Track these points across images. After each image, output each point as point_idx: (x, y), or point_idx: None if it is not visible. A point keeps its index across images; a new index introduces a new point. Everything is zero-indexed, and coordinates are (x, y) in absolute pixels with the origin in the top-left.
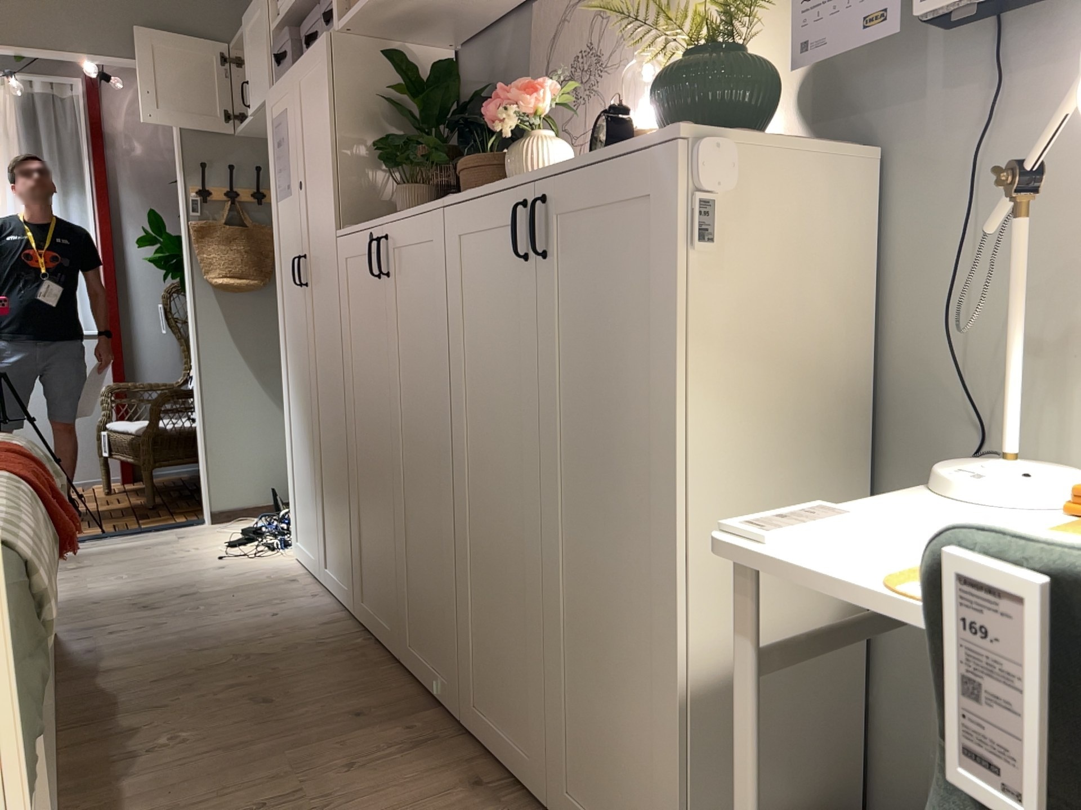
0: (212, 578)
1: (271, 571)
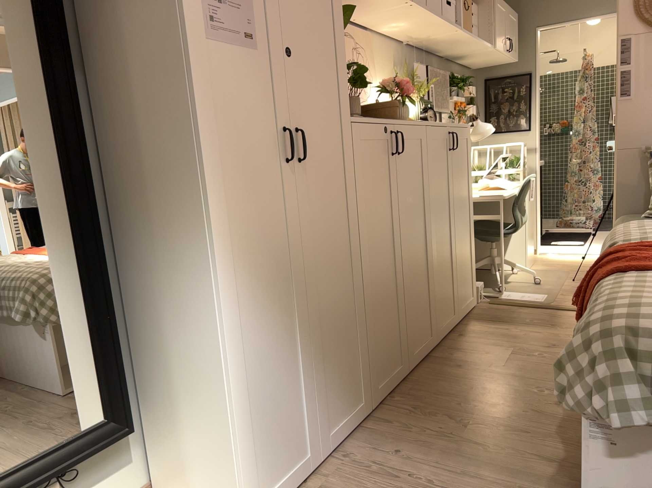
0: None
1: None
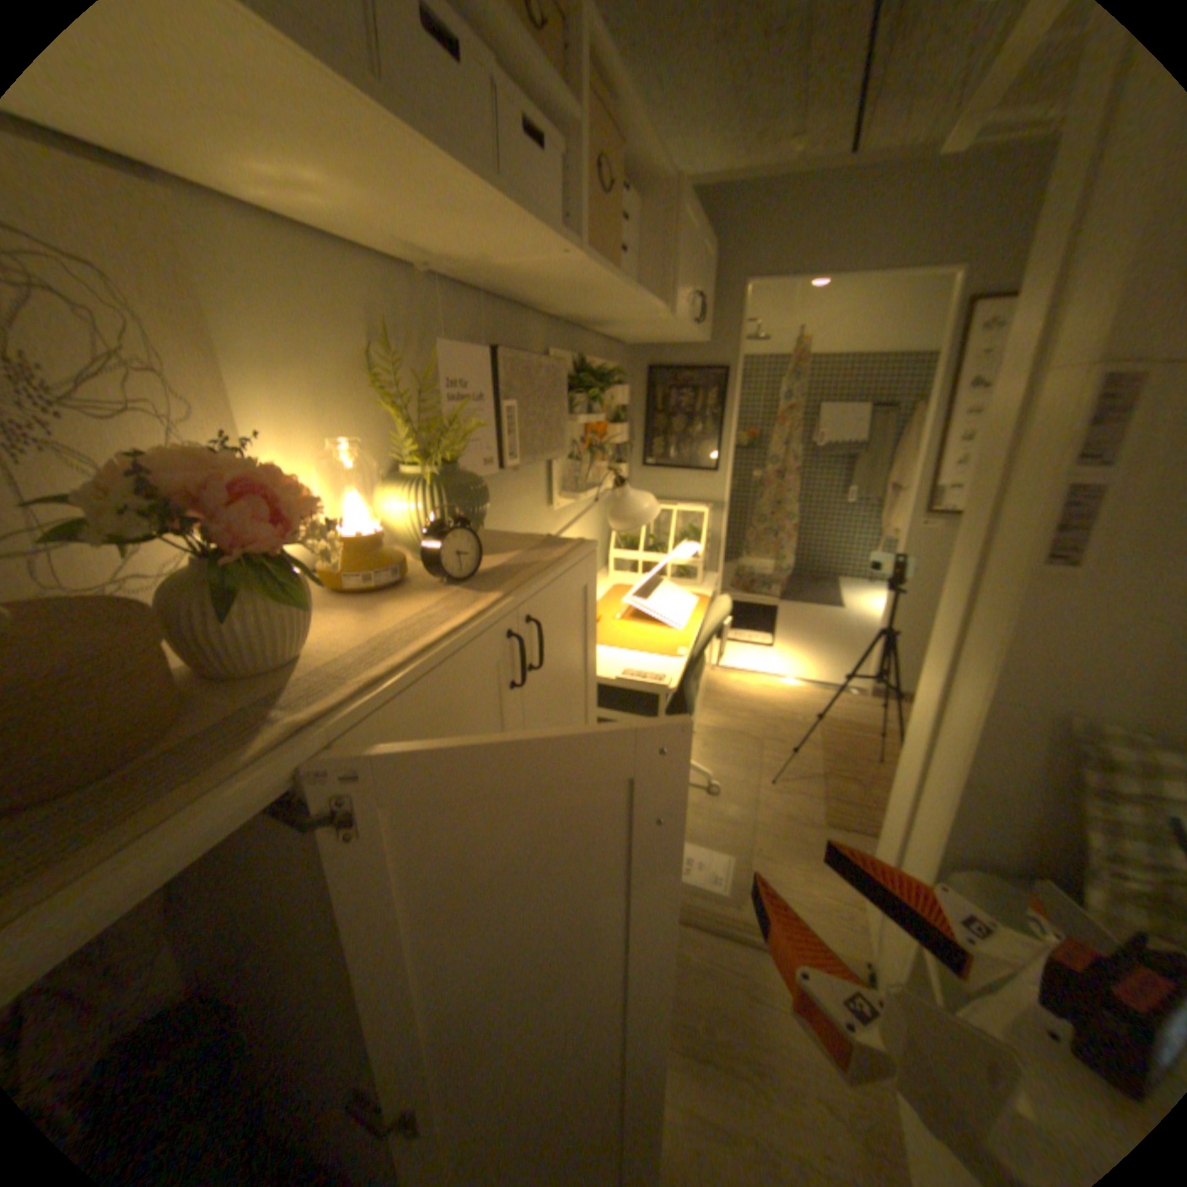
0: None
1: None
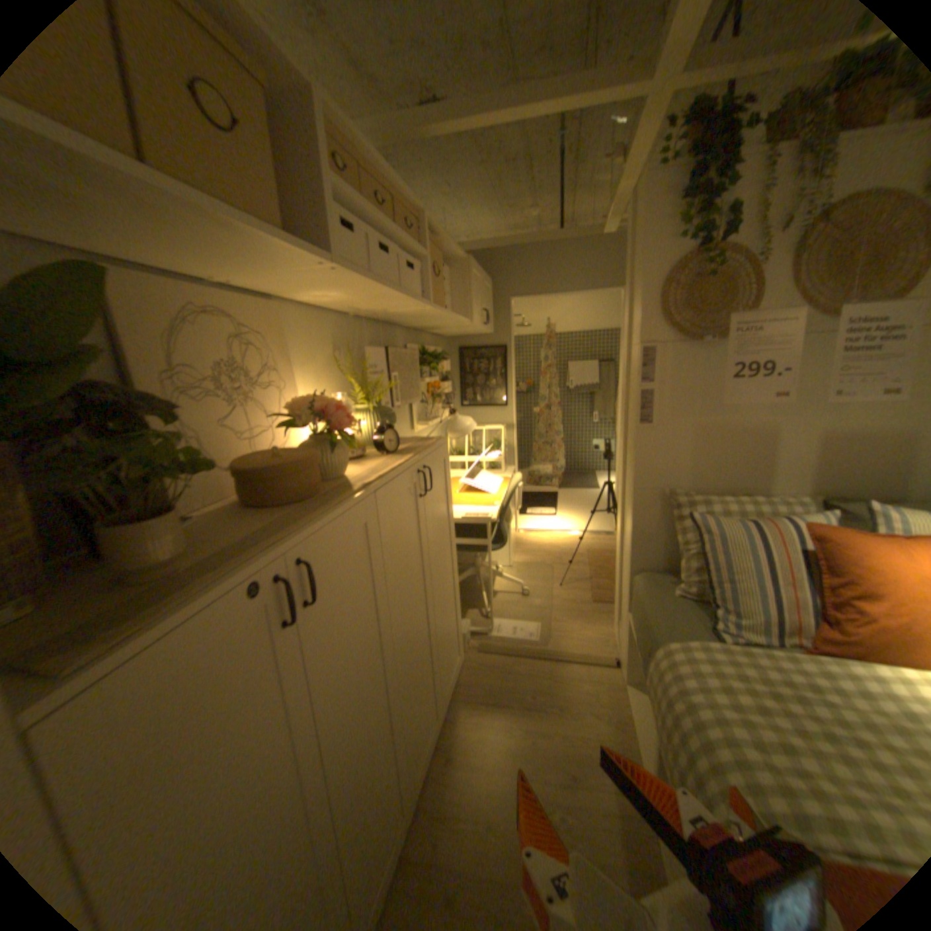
0: None
1: None
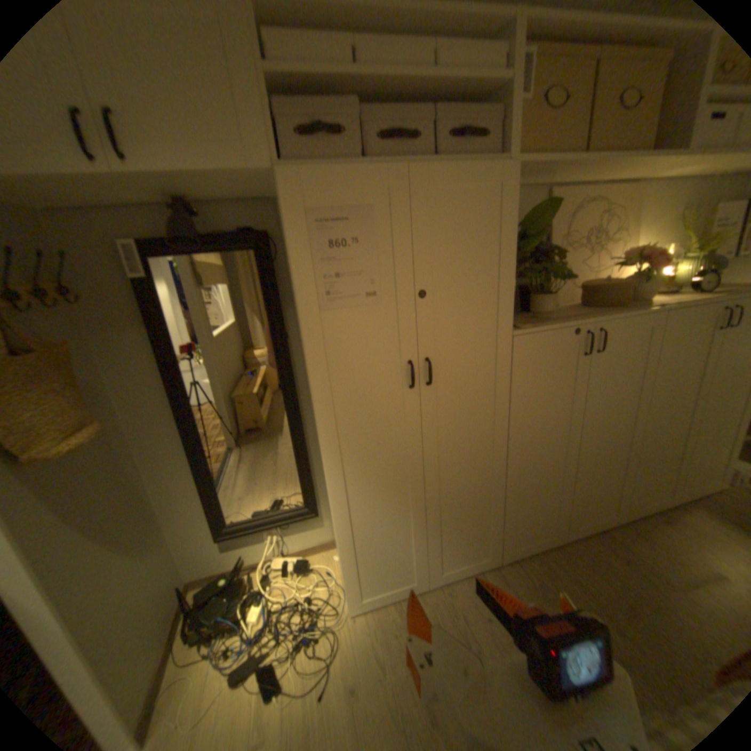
0: (382, 697)
1: (378, 636)
